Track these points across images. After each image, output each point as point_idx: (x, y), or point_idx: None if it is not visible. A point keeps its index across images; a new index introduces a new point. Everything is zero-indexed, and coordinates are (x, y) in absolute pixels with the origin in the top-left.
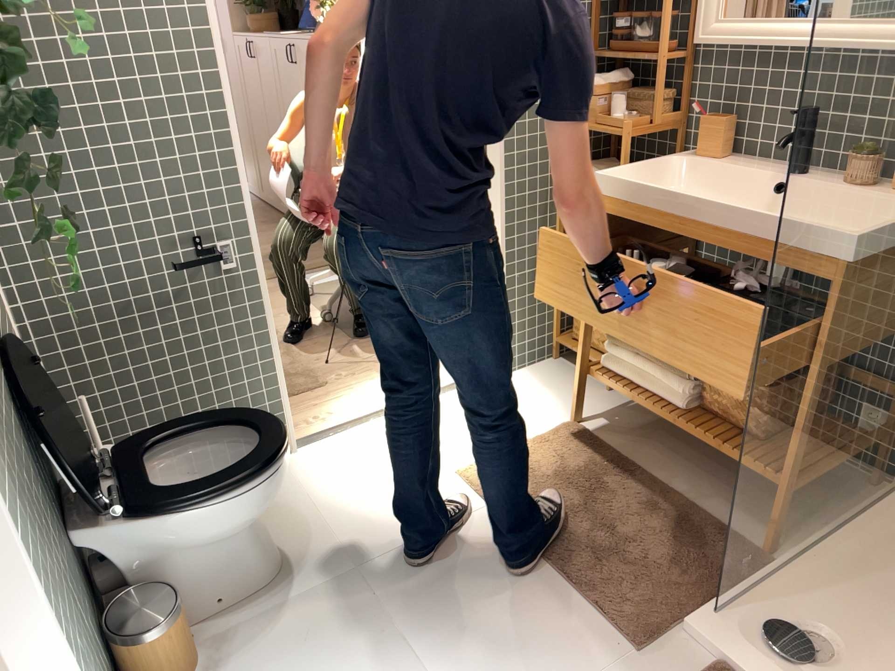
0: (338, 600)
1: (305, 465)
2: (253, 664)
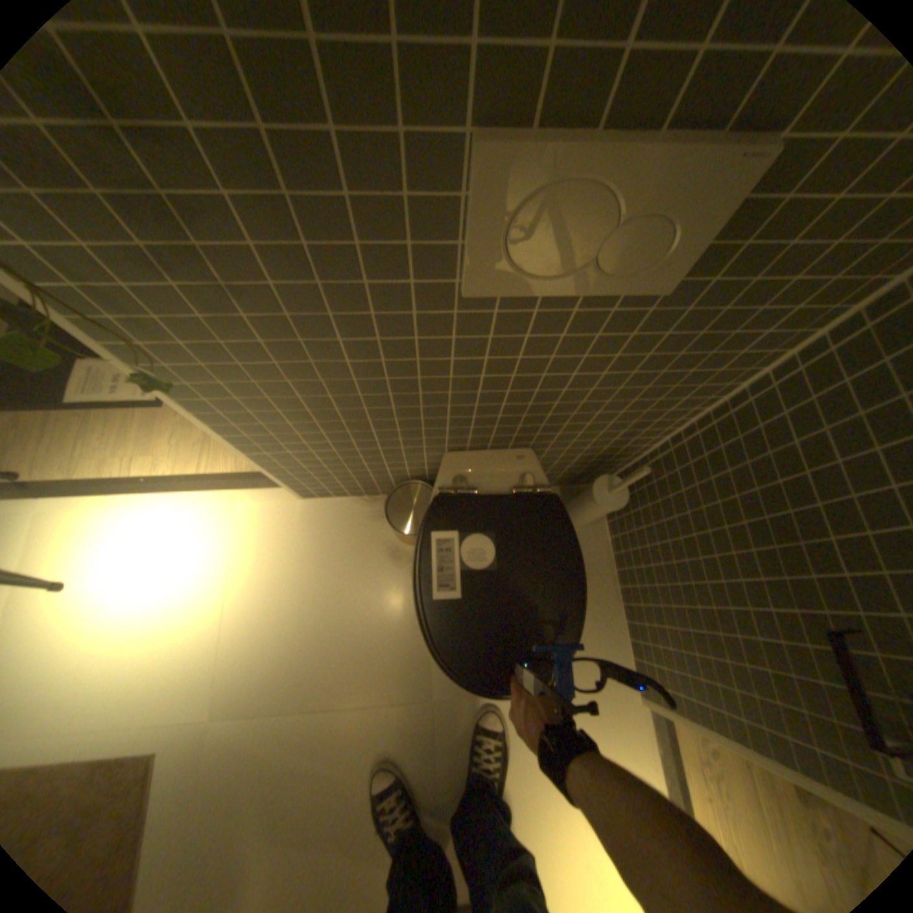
0: (405, 674)
1: (616, 711)
2: (383, 586)
